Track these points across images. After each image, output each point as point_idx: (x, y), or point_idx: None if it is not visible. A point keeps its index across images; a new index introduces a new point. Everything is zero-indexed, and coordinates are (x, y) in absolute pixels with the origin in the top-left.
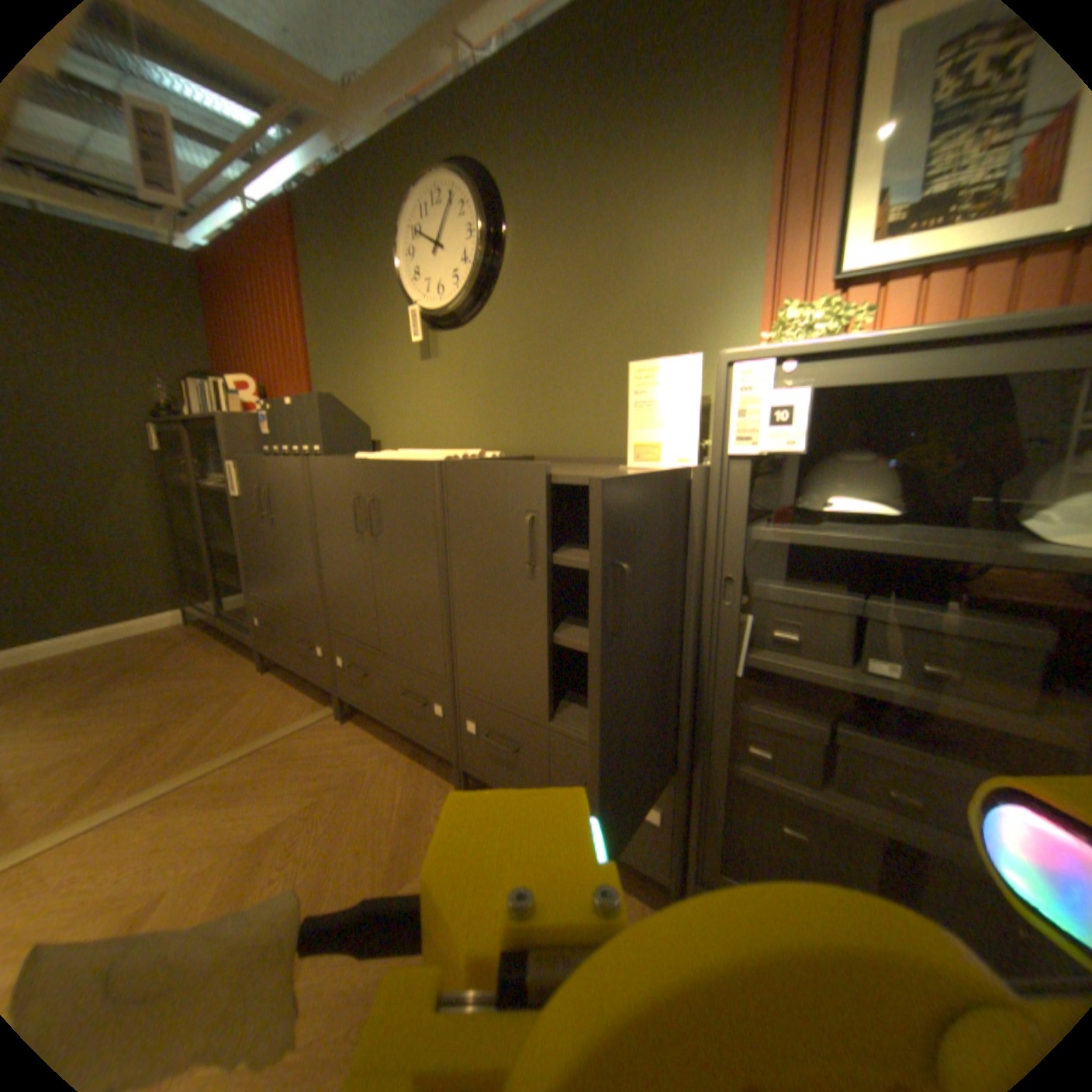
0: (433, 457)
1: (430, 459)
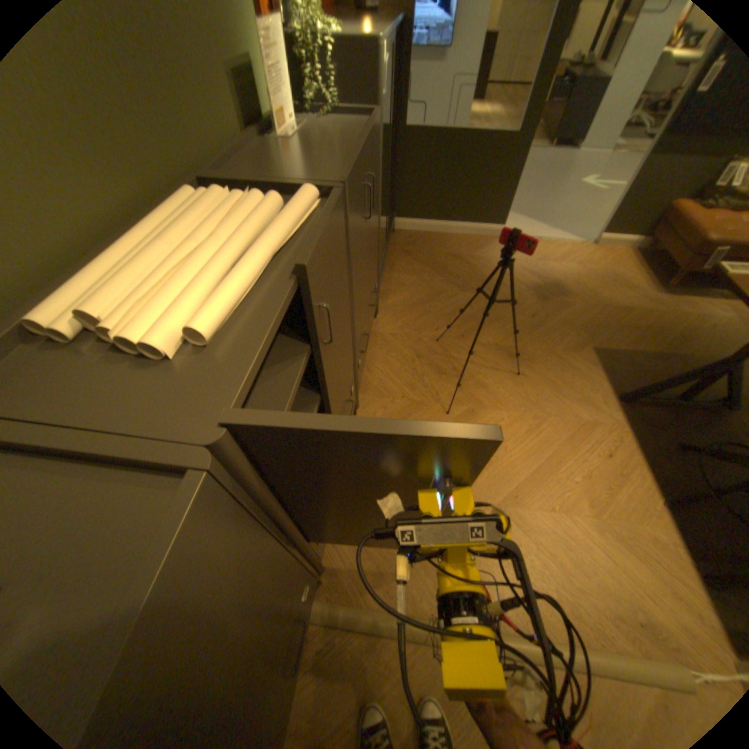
0: (309, 199)
1: (309, 204)
